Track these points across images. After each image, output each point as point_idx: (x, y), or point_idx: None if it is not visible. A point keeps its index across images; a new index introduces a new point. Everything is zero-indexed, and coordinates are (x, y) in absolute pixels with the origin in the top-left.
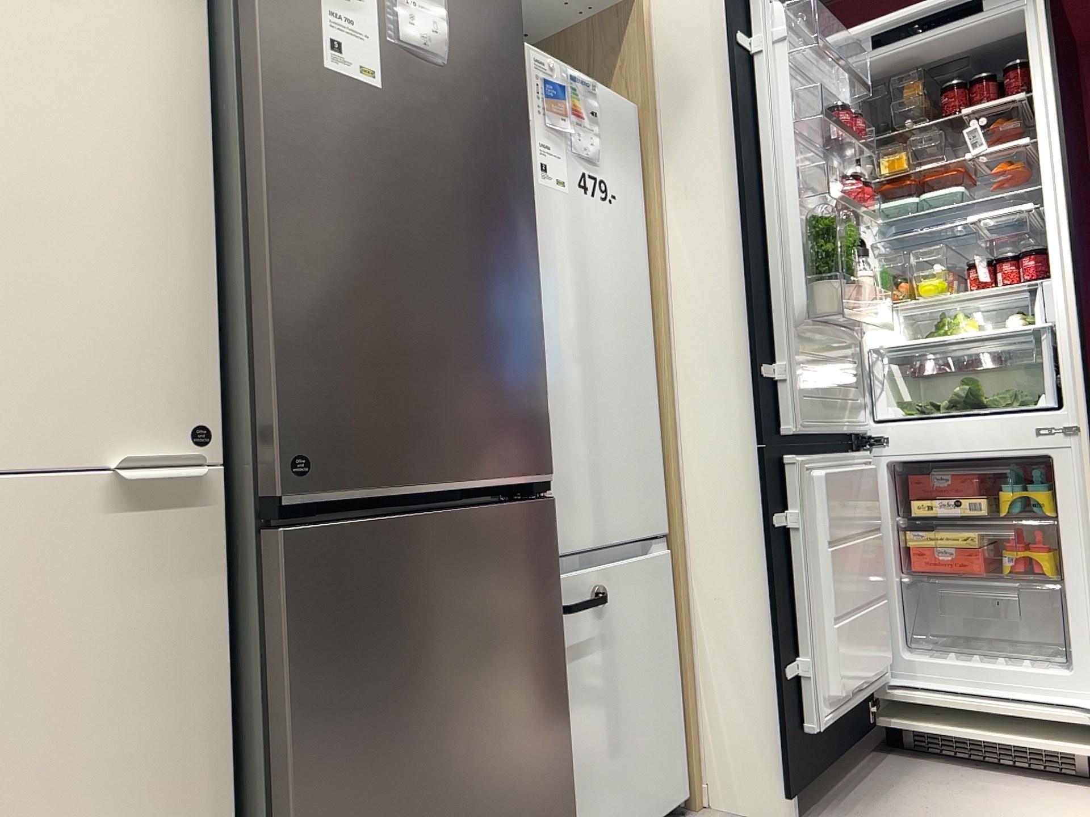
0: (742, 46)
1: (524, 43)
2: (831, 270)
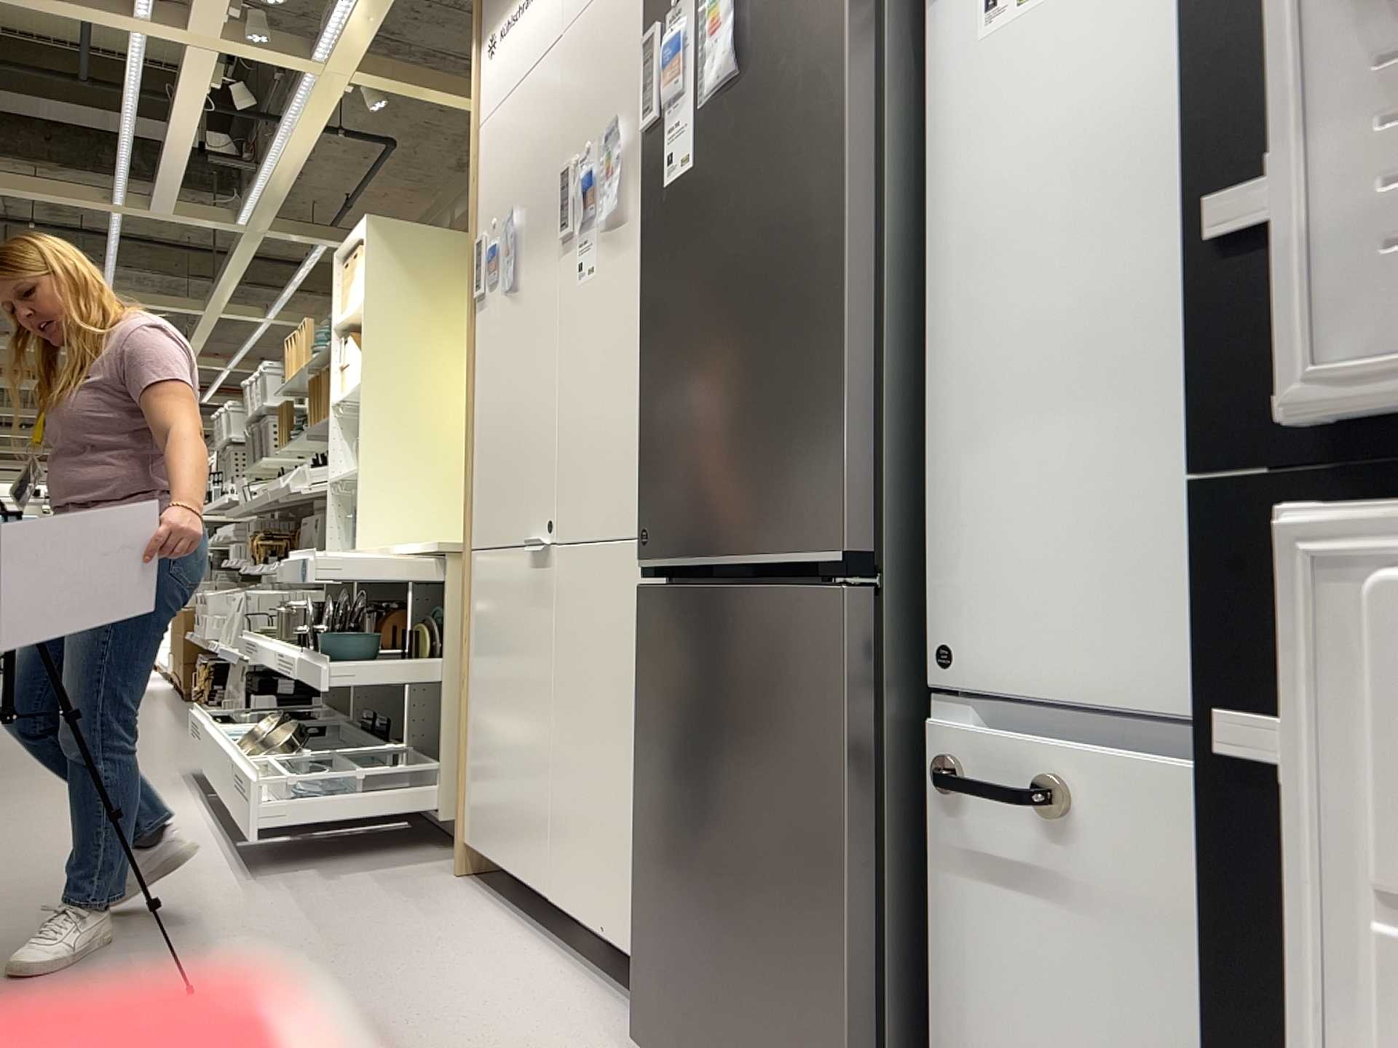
0: None
1: None
2: None
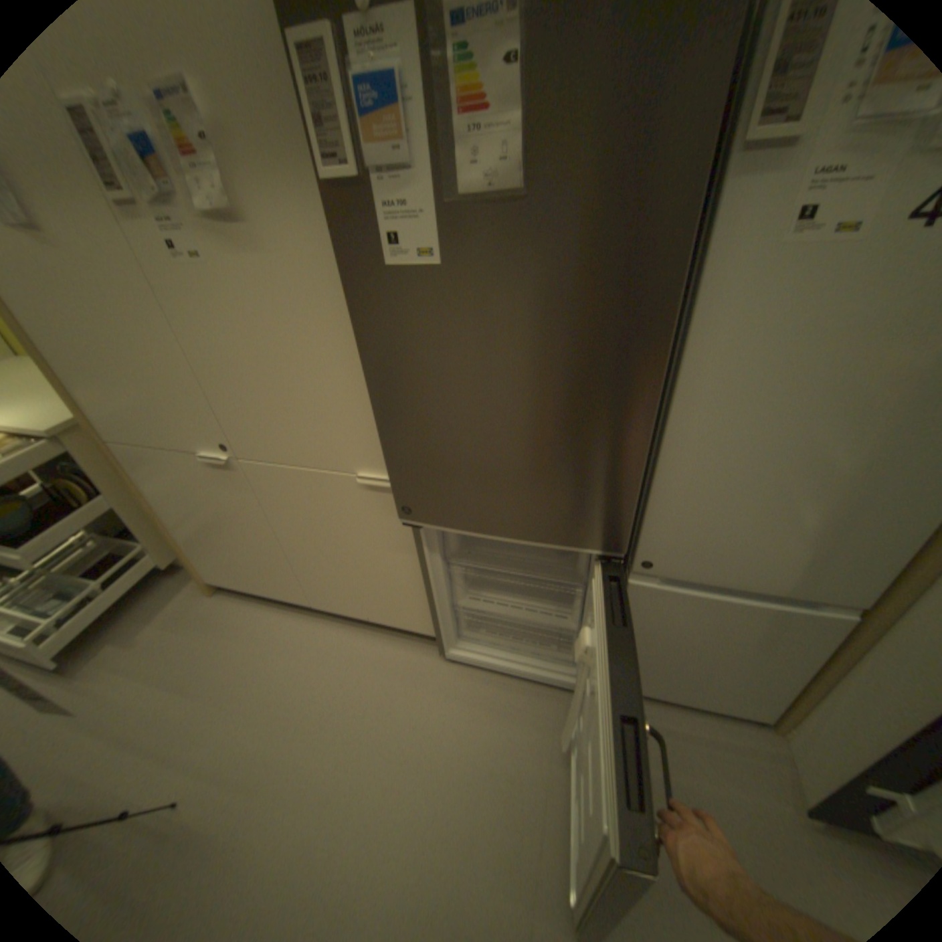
0: None
1: None
2: None
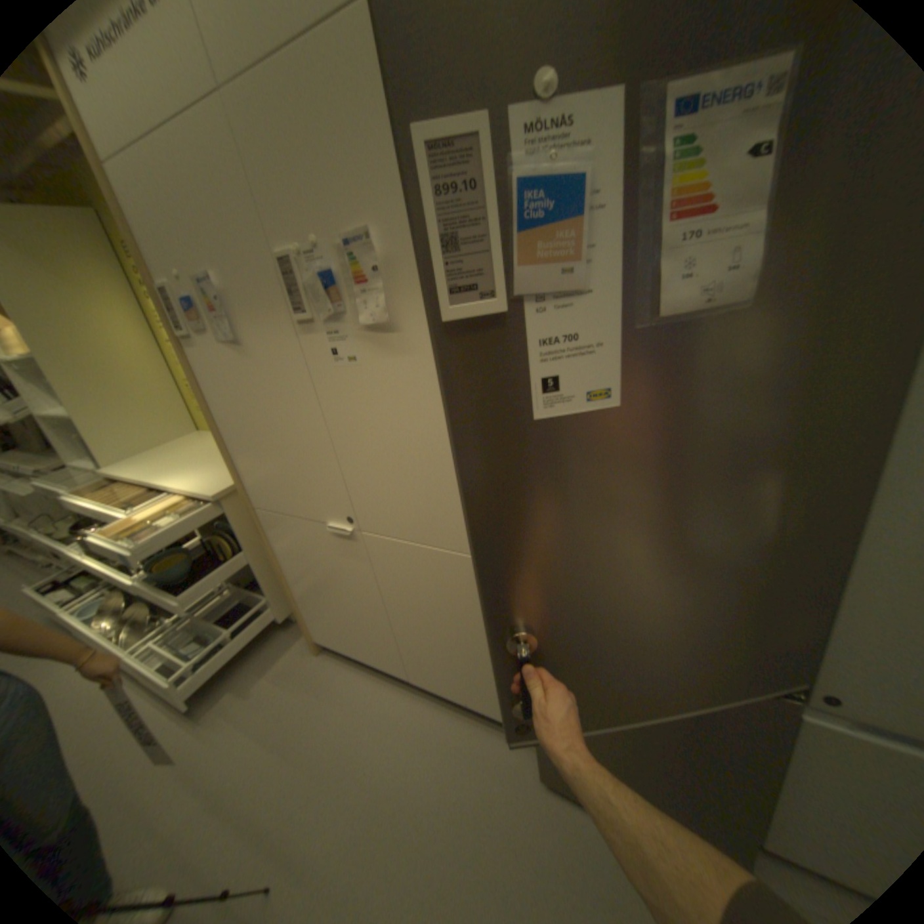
0: None
1: None
2: None
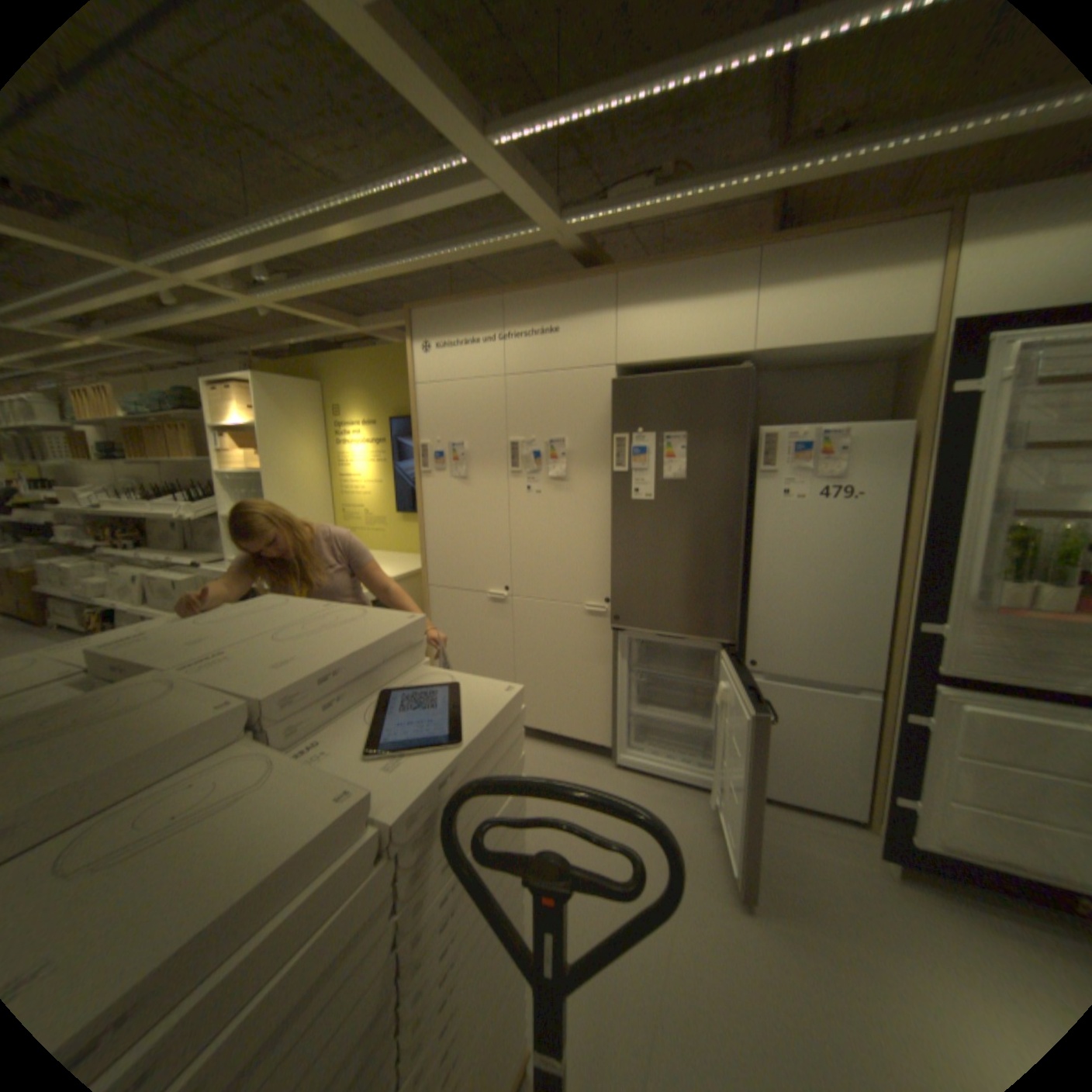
0: (961, 393)
1: (782, 427)
2: (1015, 574)
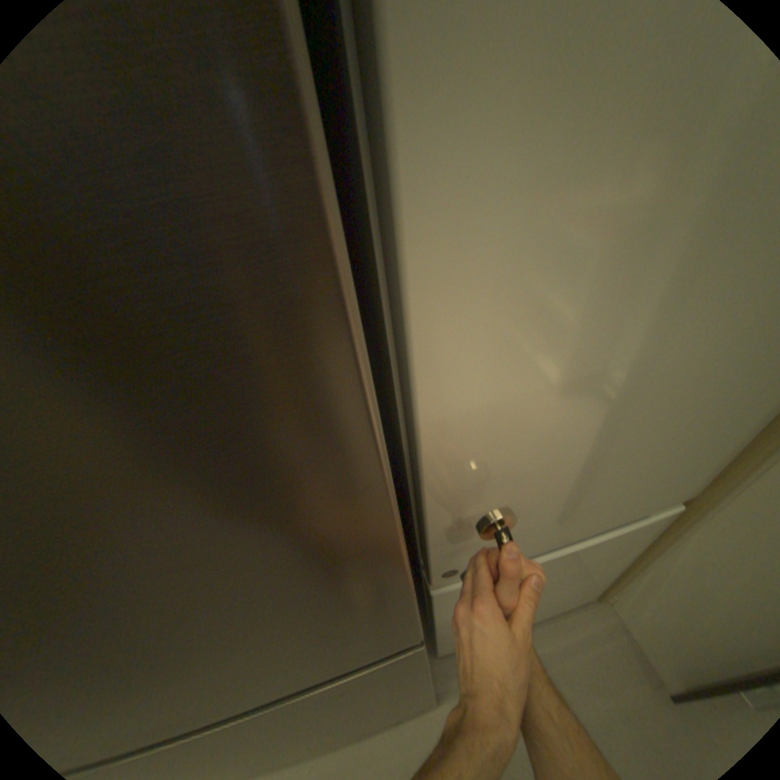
0: None
1: None
2: None
